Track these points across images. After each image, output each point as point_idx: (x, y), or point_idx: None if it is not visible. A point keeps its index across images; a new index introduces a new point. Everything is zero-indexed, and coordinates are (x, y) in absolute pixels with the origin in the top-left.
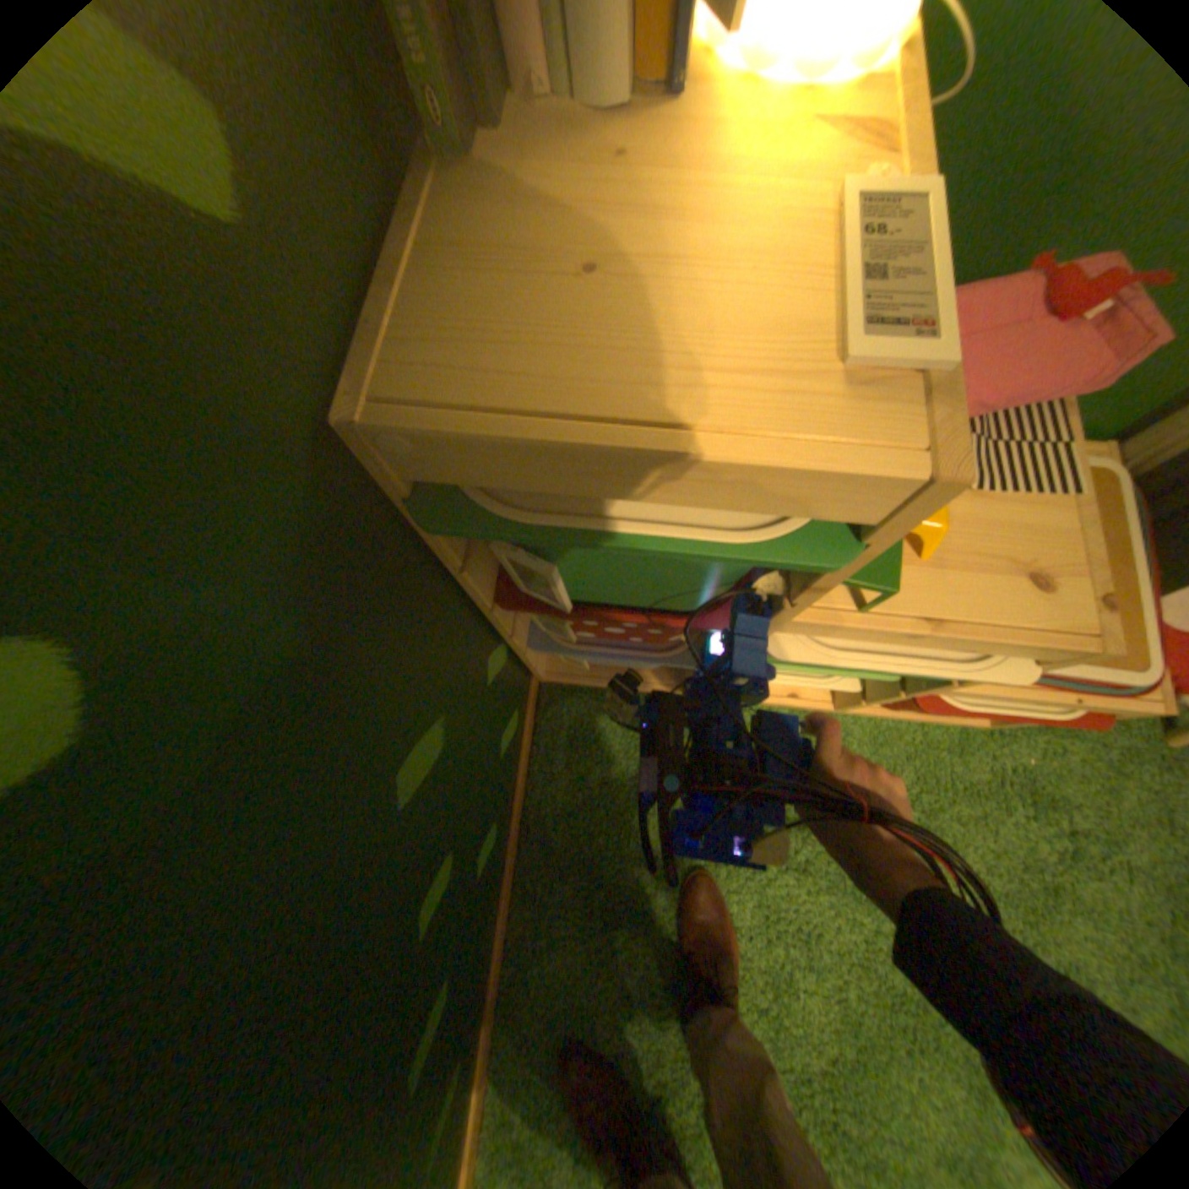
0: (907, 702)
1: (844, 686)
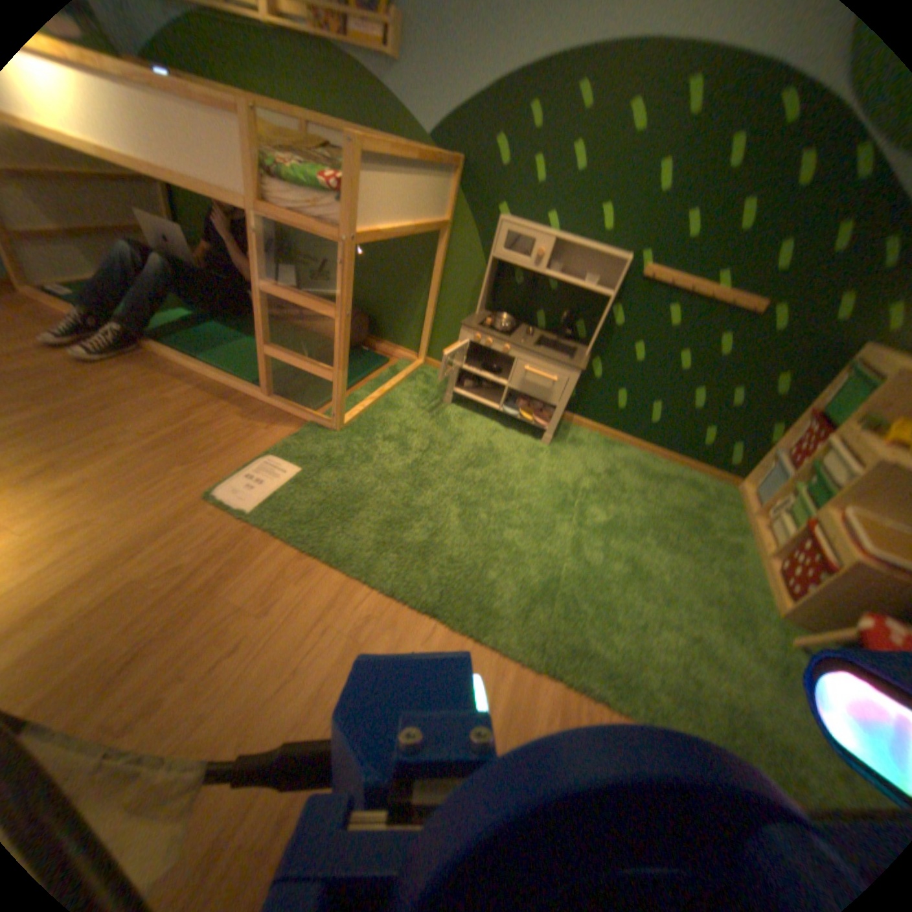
0: (791, 552)
1: (789, 533)
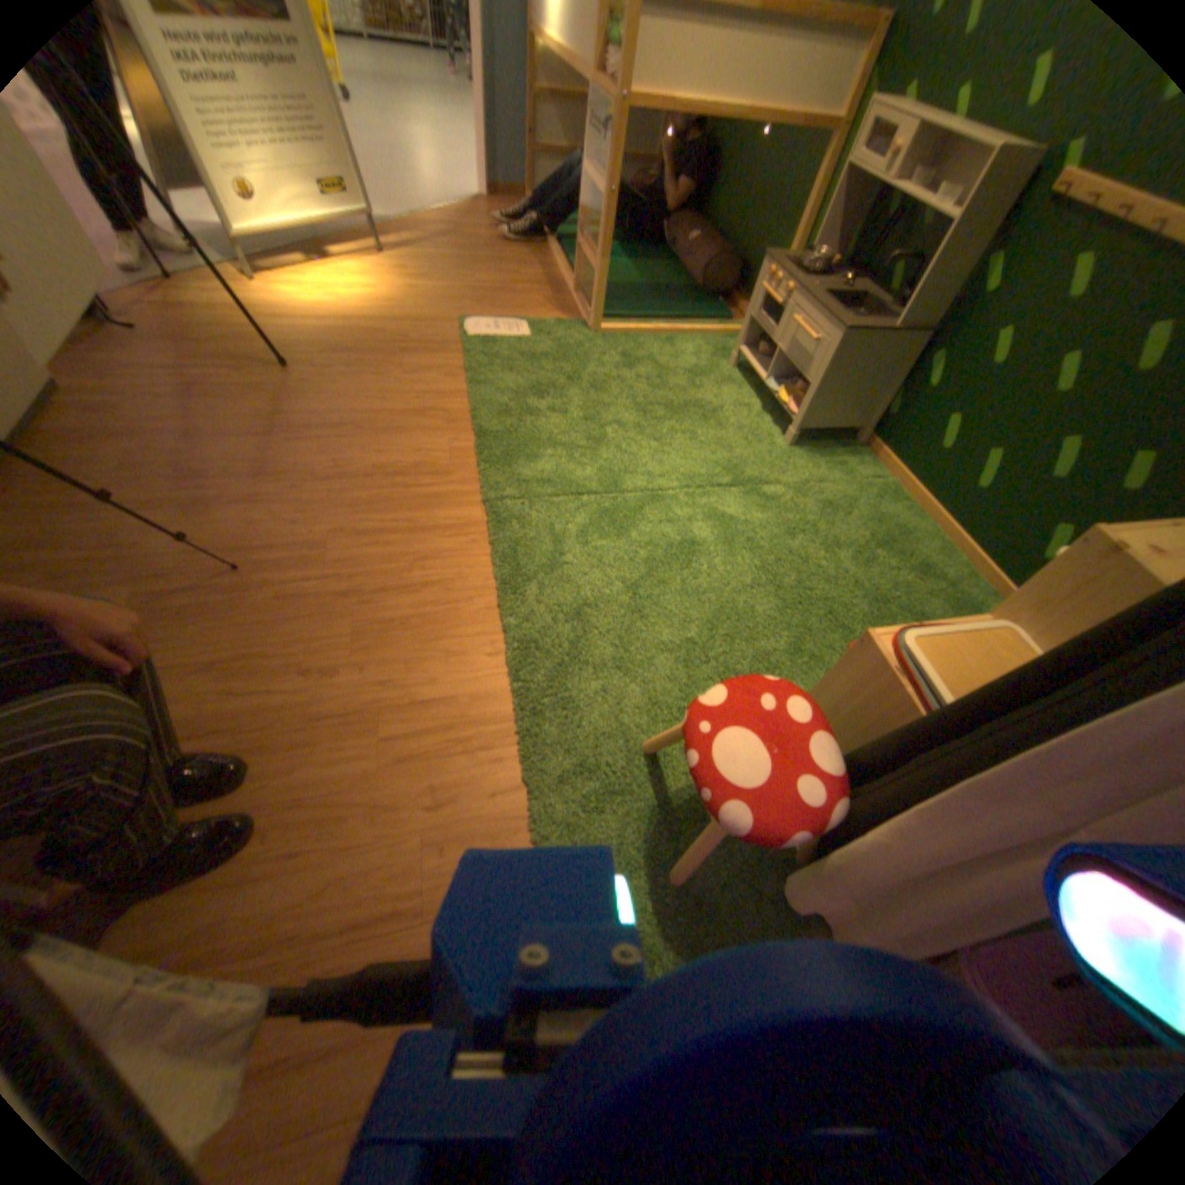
0: None
1: None
